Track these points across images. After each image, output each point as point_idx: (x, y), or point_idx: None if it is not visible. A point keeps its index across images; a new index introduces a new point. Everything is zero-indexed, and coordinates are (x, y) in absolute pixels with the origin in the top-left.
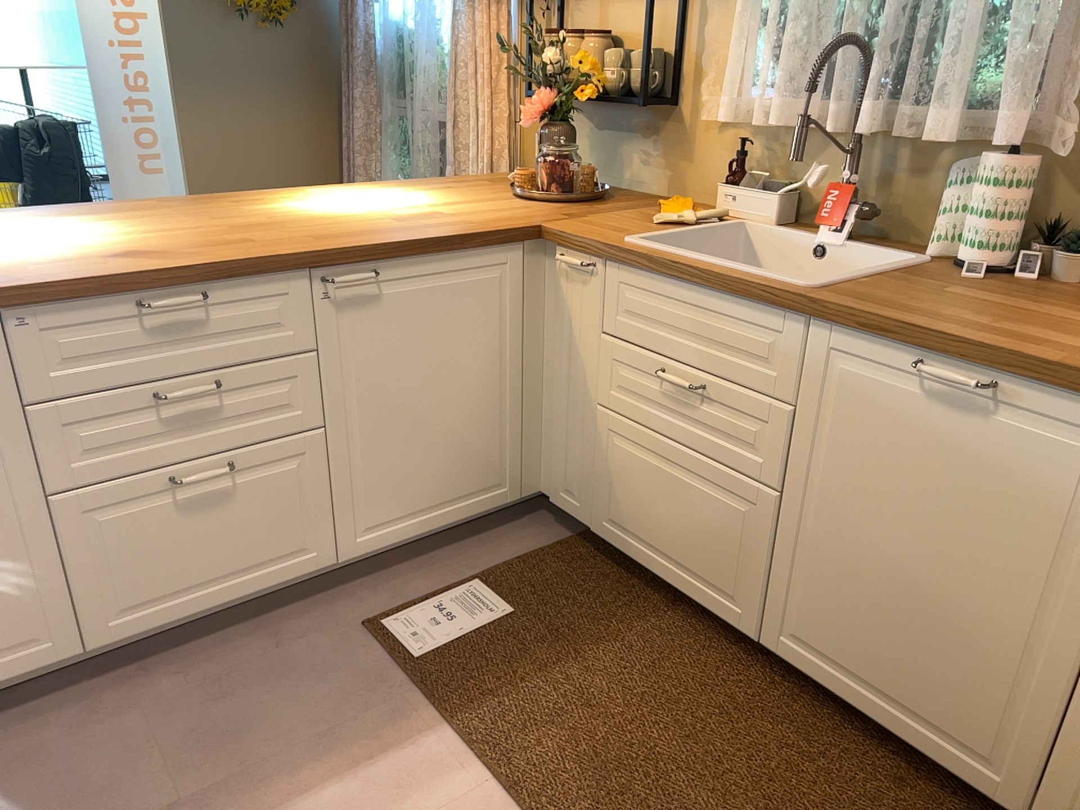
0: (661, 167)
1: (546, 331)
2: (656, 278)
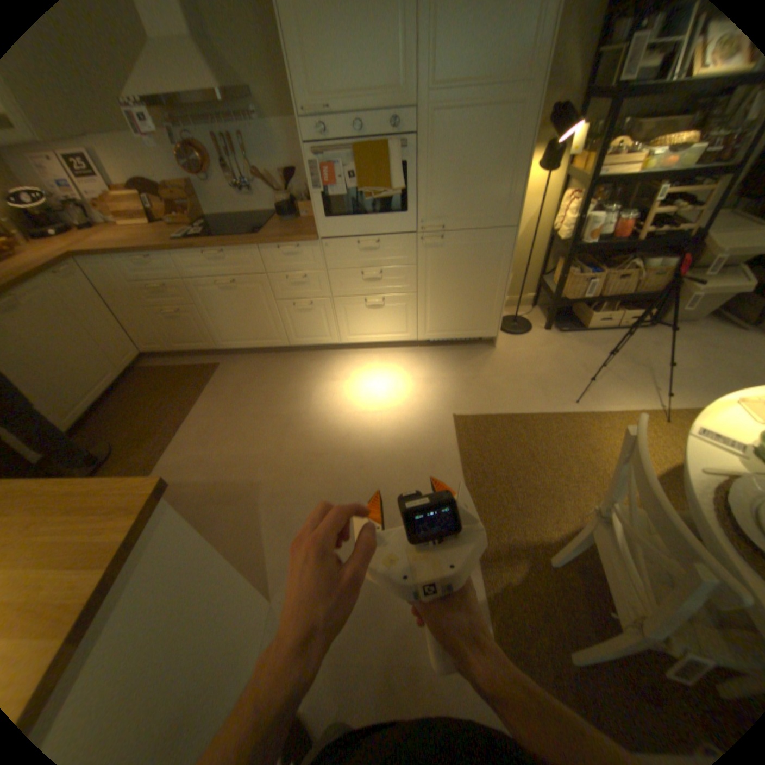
0: None
1: None
2: None
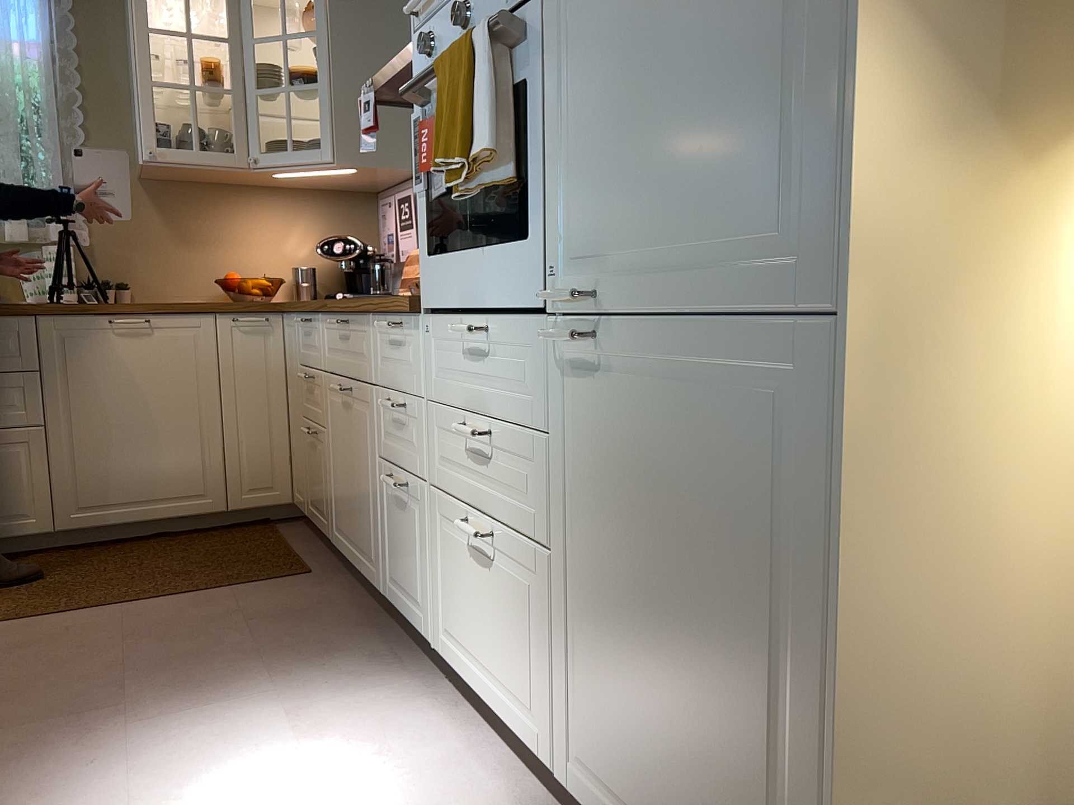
0: None
1: None
2: None
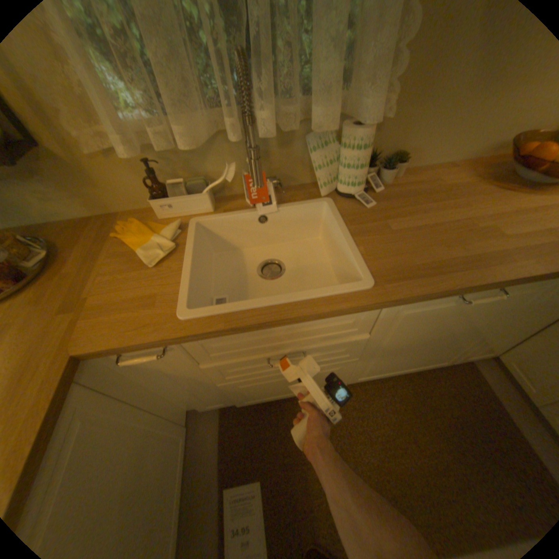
0: (65, 196)
1: (134, 380)
2: (242, 331)
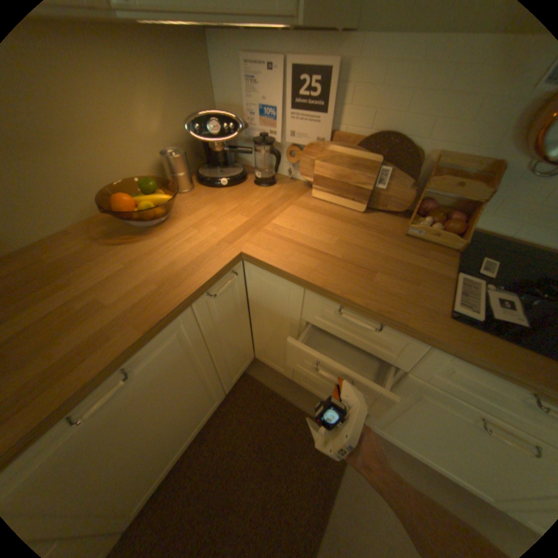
0: None
1: None
2: None
